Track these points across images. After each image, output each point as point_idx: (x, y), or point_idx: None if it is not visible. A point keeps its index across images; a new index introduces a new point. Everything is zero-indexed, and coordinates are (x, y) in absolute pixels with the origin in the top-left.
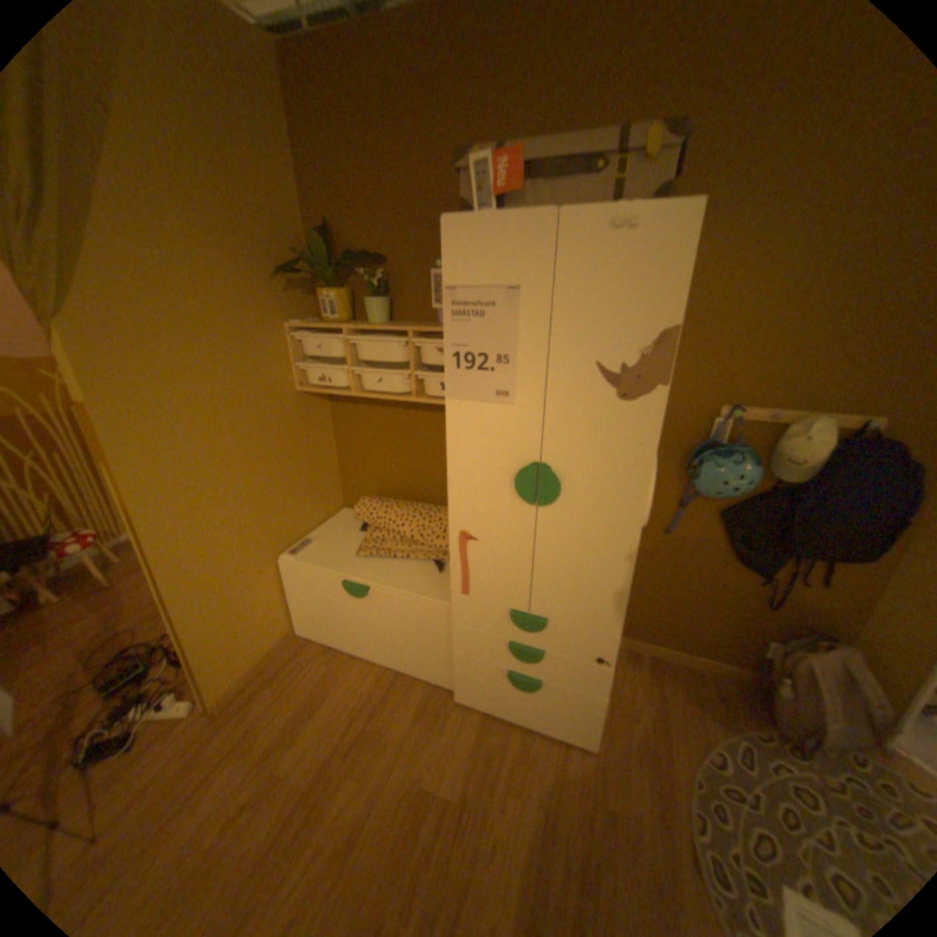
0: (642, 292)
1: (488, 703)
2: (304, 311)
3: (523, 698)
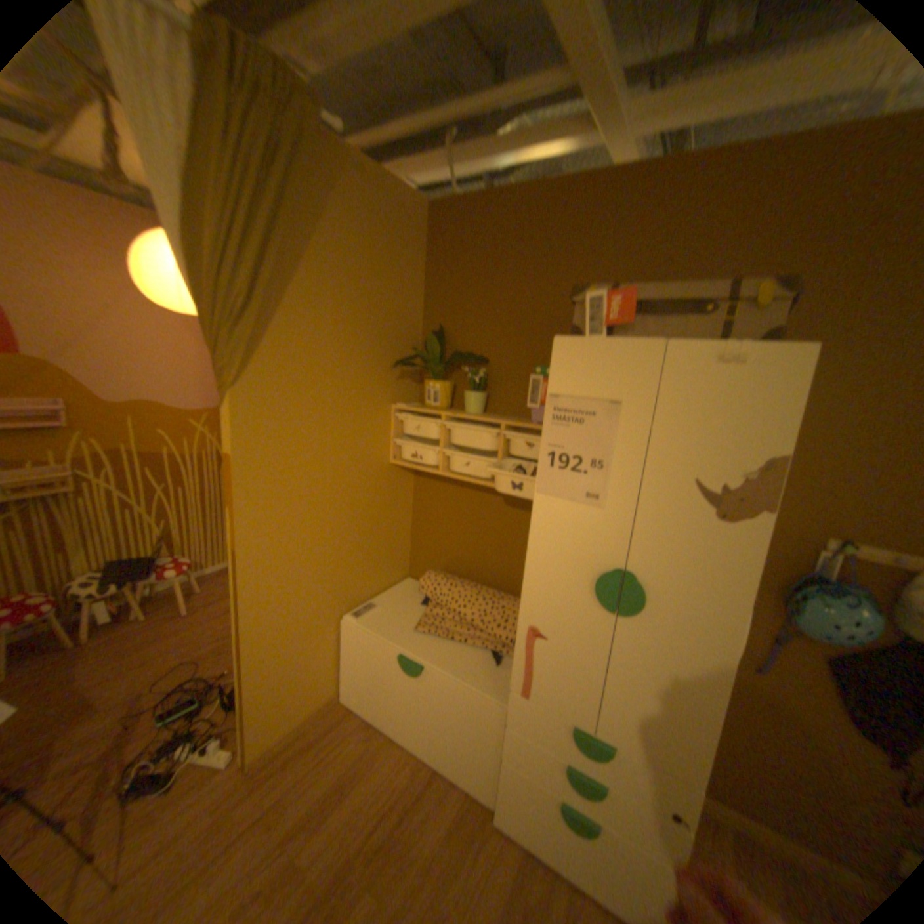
0: (749, 421)
1: (532, 838)
2: (410, 397)
3: (575, 843)
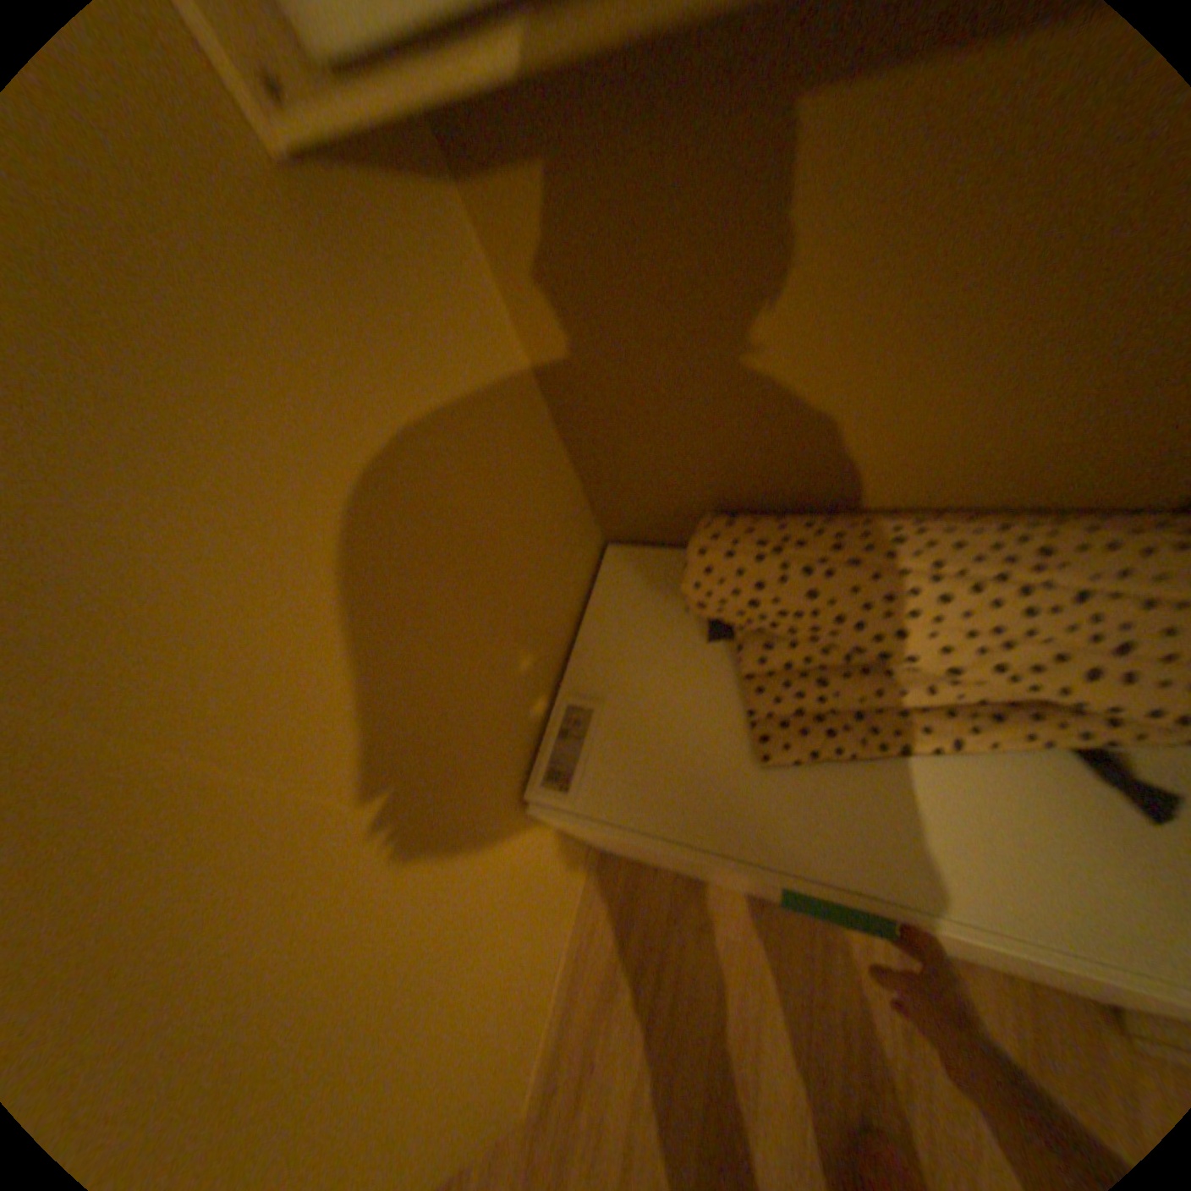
0: None
1: None
2: None
3: None
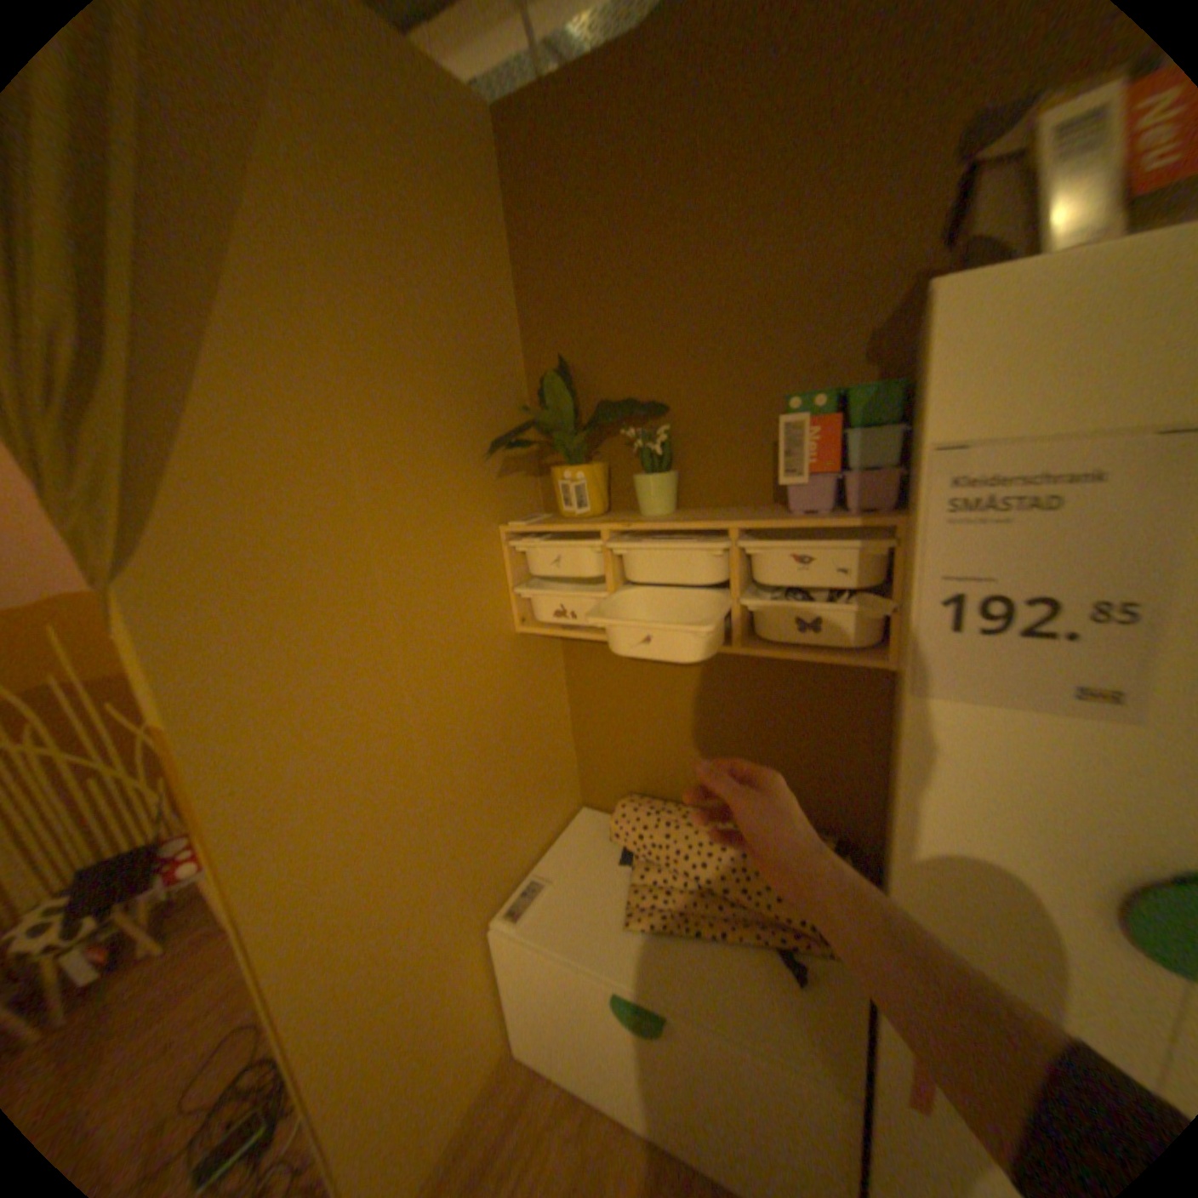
0: None
1: None
2: (527, 503)
3: None
